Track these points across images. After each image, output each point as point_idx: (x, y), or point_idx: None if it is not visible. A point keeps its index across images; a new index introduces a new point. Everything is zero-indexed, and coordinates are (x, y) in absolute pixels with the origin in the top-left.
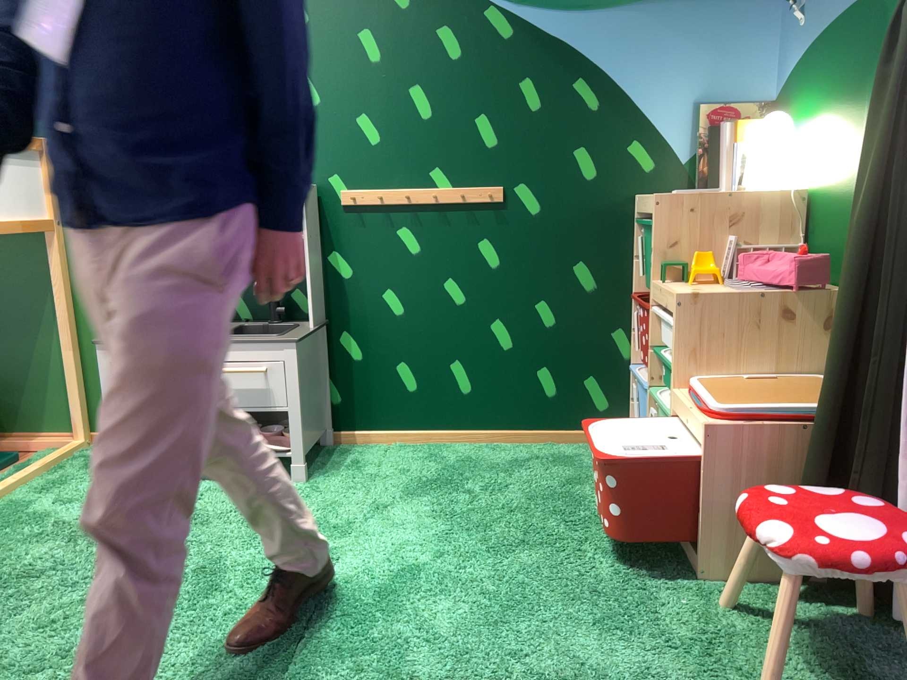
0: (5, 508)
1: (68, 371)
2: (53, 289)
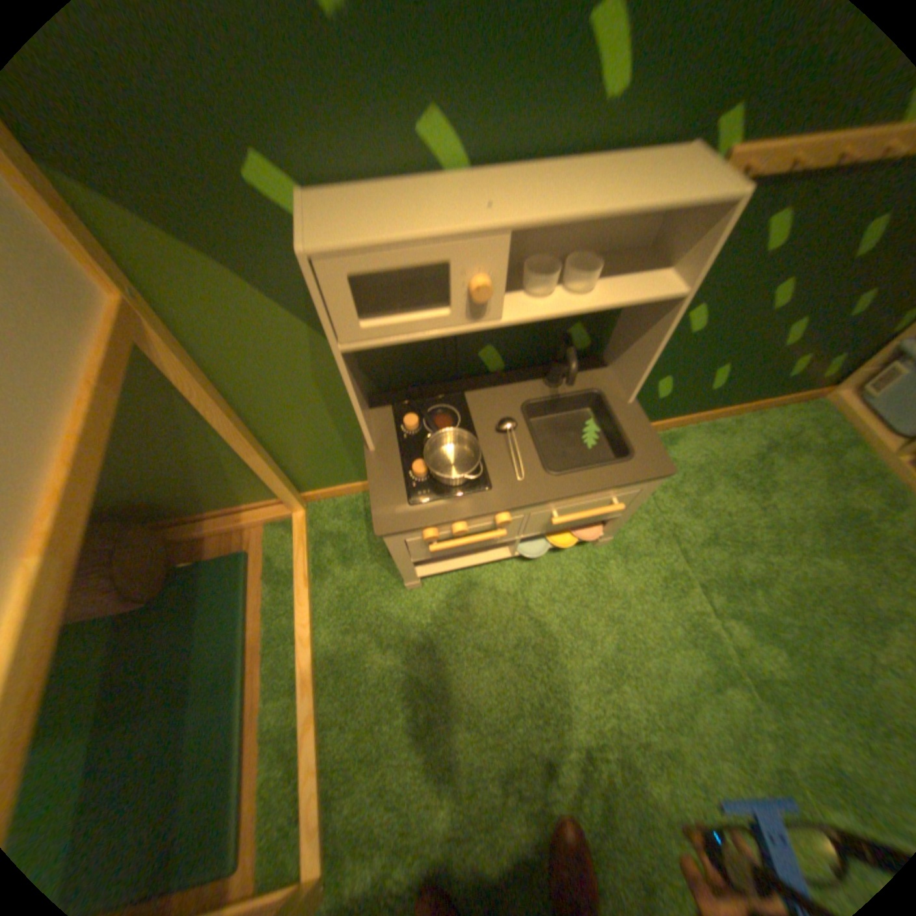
0: (333, 674)
1: (260, 470)
2: (178, 385)
